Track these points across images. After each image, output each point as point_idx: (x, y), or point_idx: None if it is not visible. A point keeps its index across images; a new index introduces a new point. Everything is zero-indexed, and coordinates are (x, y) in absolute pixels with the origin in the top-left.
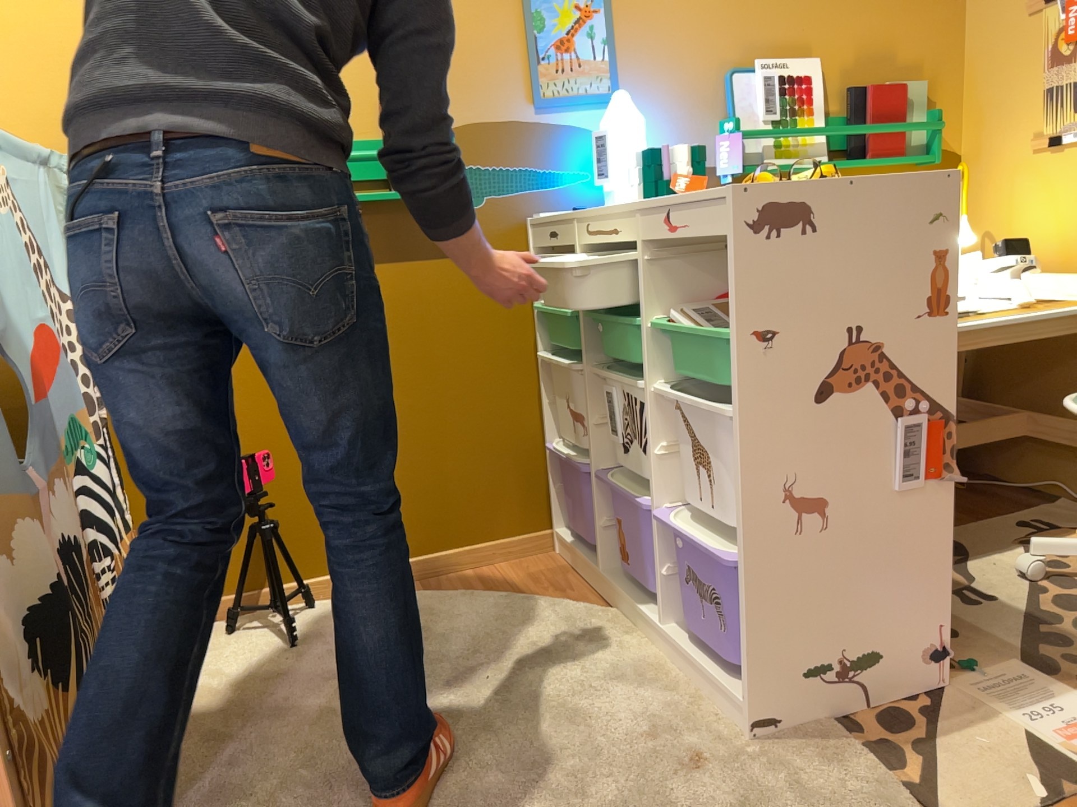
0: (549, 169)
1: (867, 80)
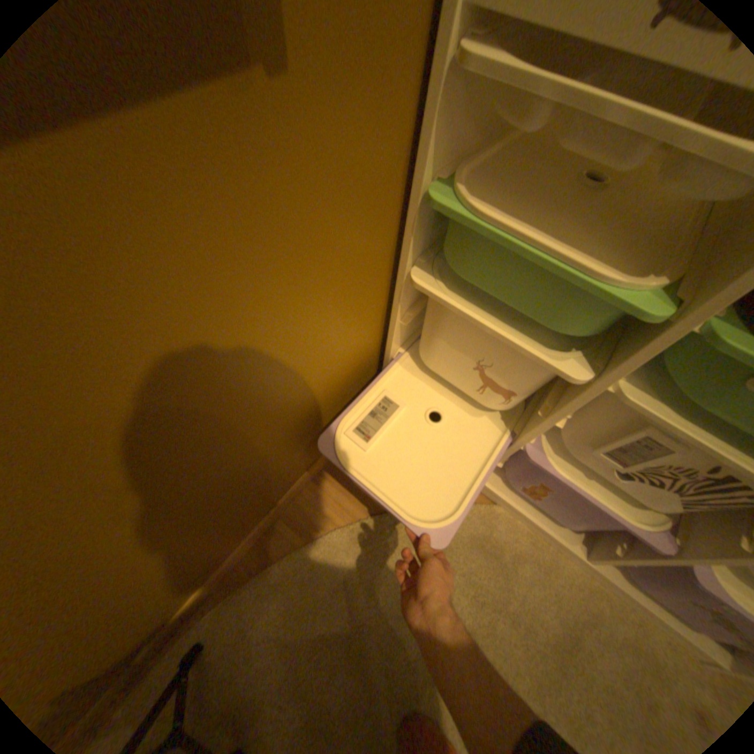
0: None
1: None
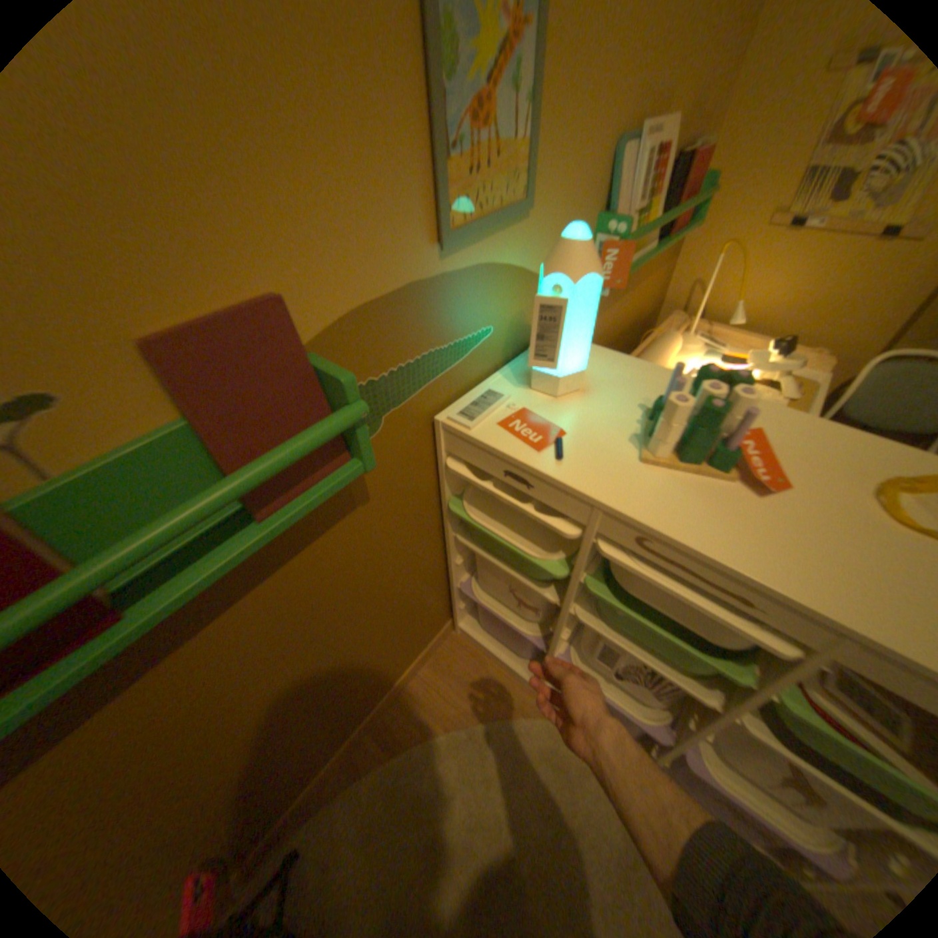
0: (456, 340)
1: (688, 135)
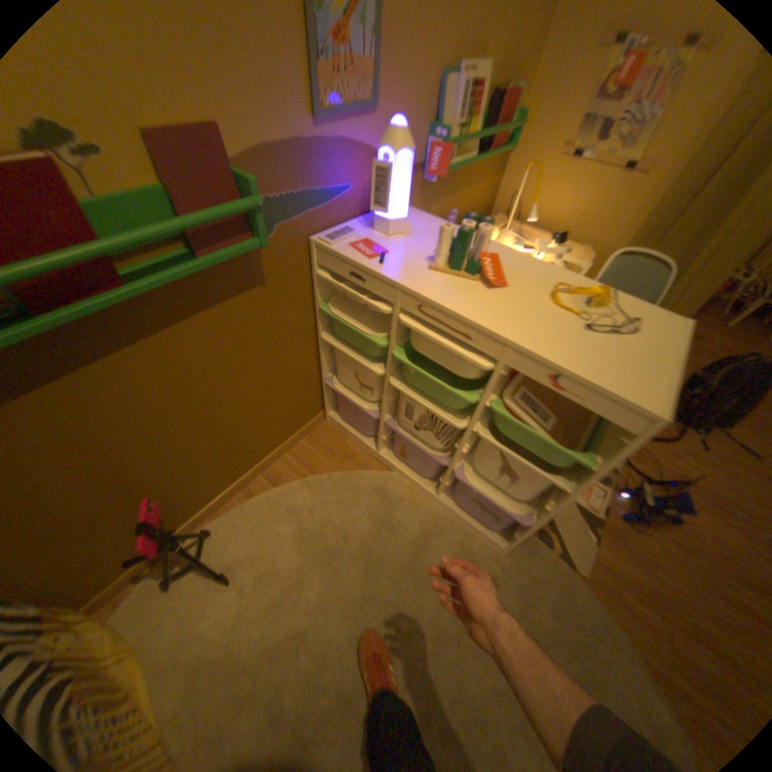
0: (324, 188)
1: (502, 79)
